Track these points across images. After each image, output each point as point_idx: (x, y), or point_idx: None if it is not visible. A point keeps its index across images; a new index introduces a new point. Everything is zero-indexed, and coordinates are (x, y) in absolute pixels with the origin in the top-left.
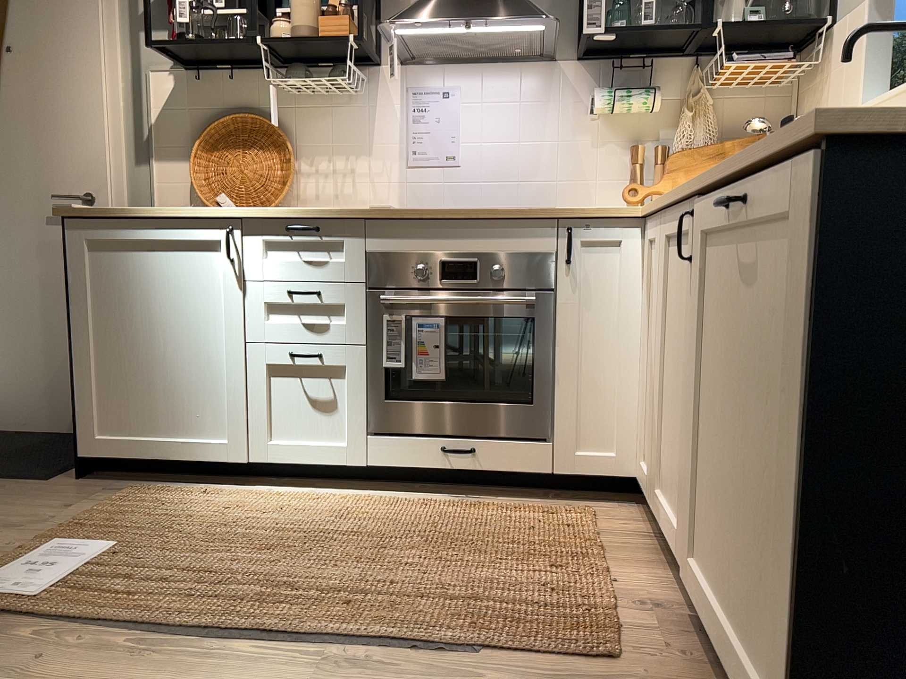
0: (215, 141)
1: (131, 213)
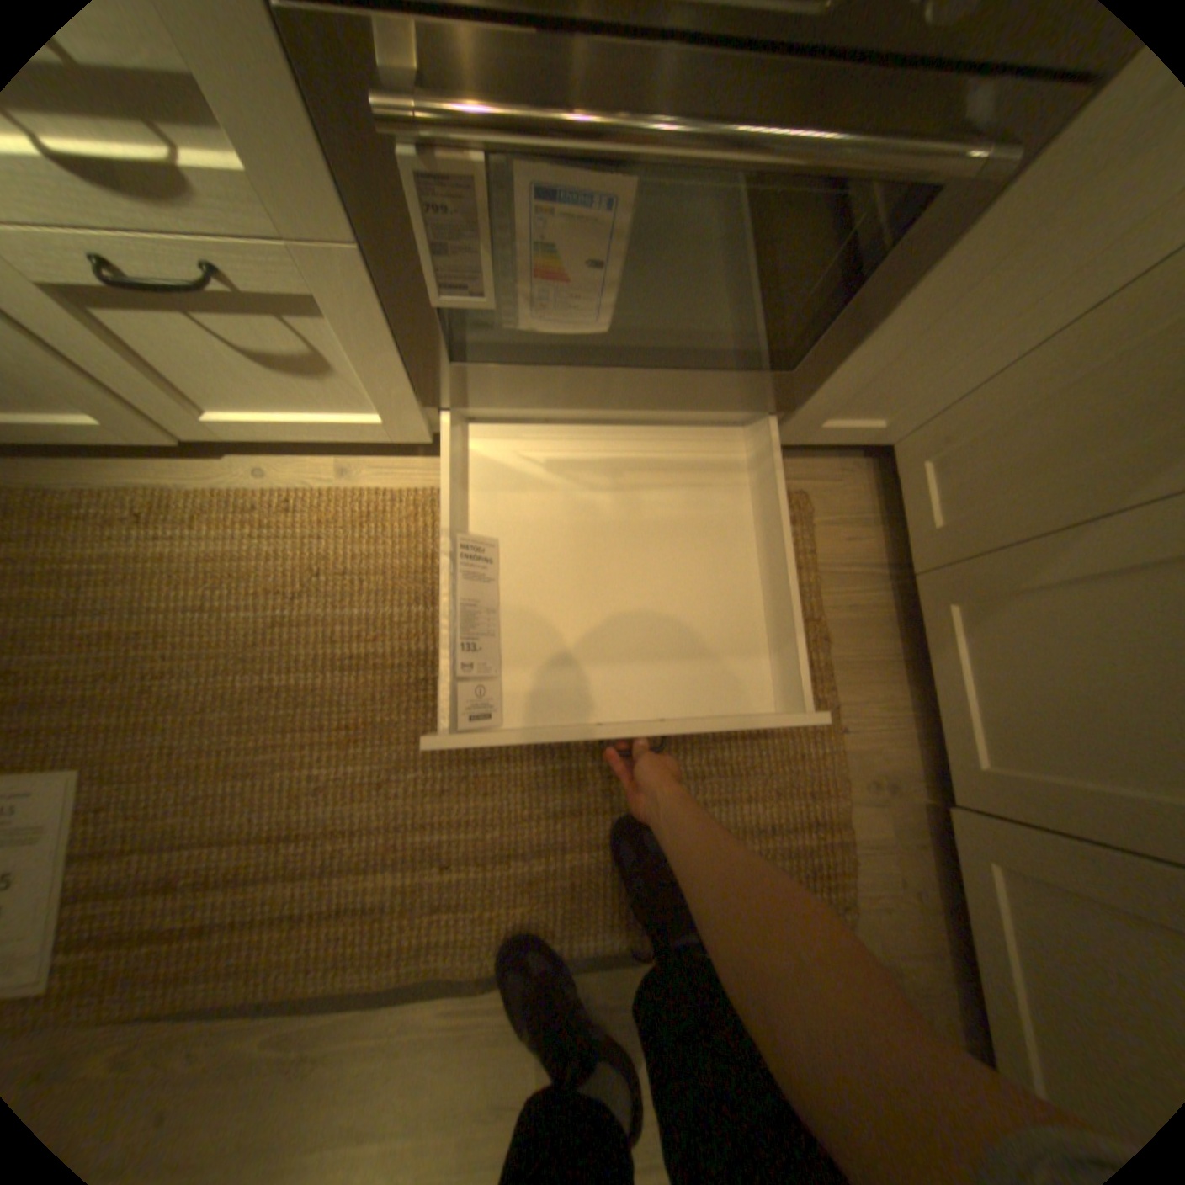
0: None
1: None
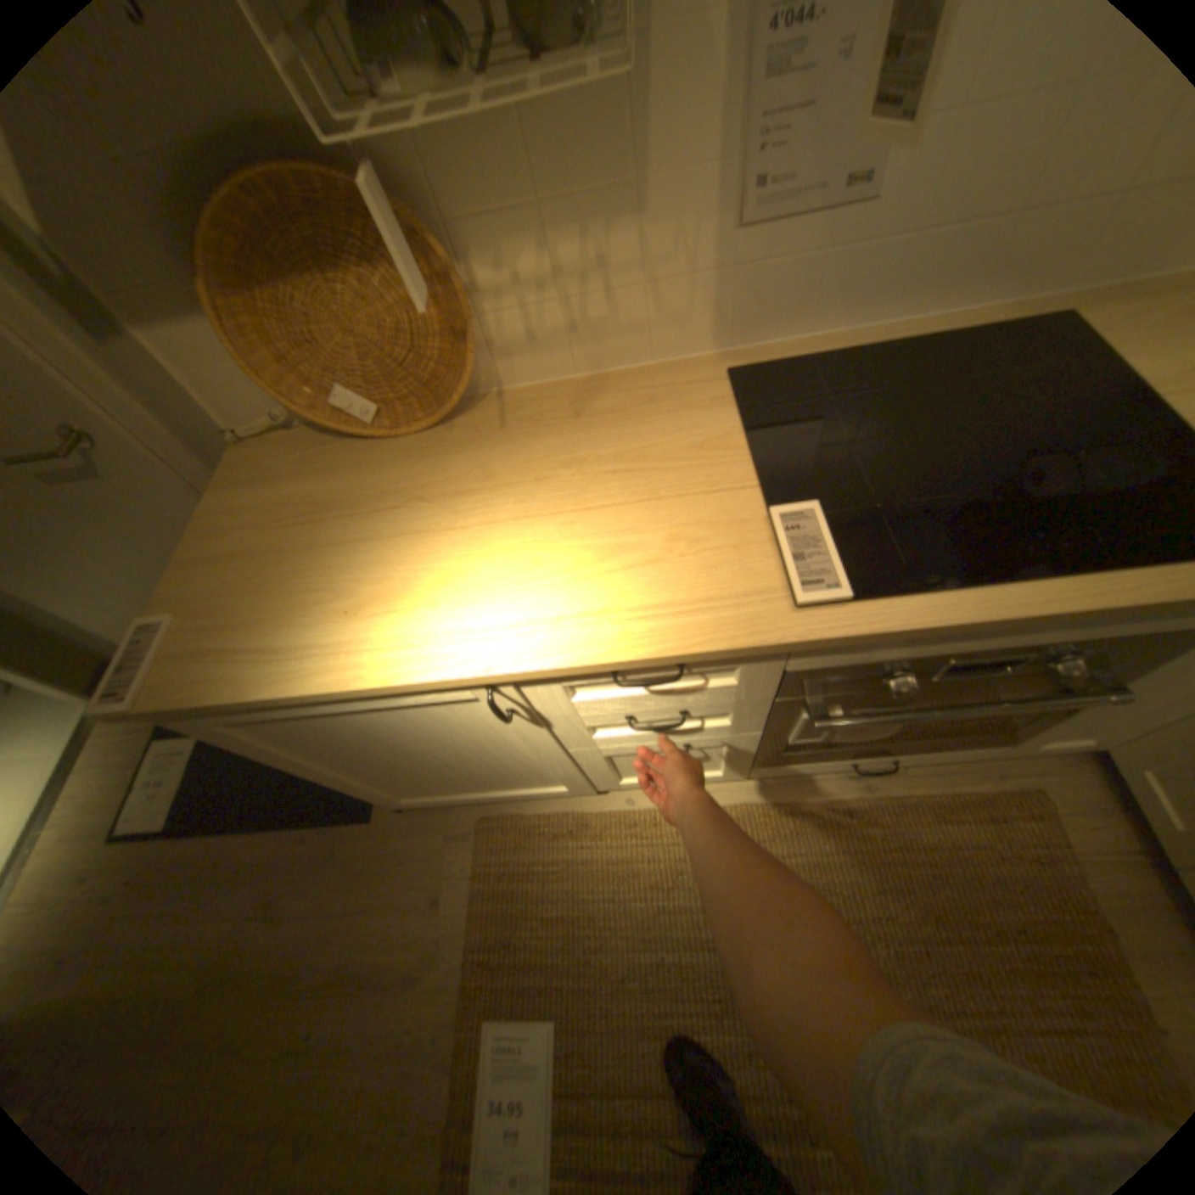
0: (239, 254)
1: (266, 700)
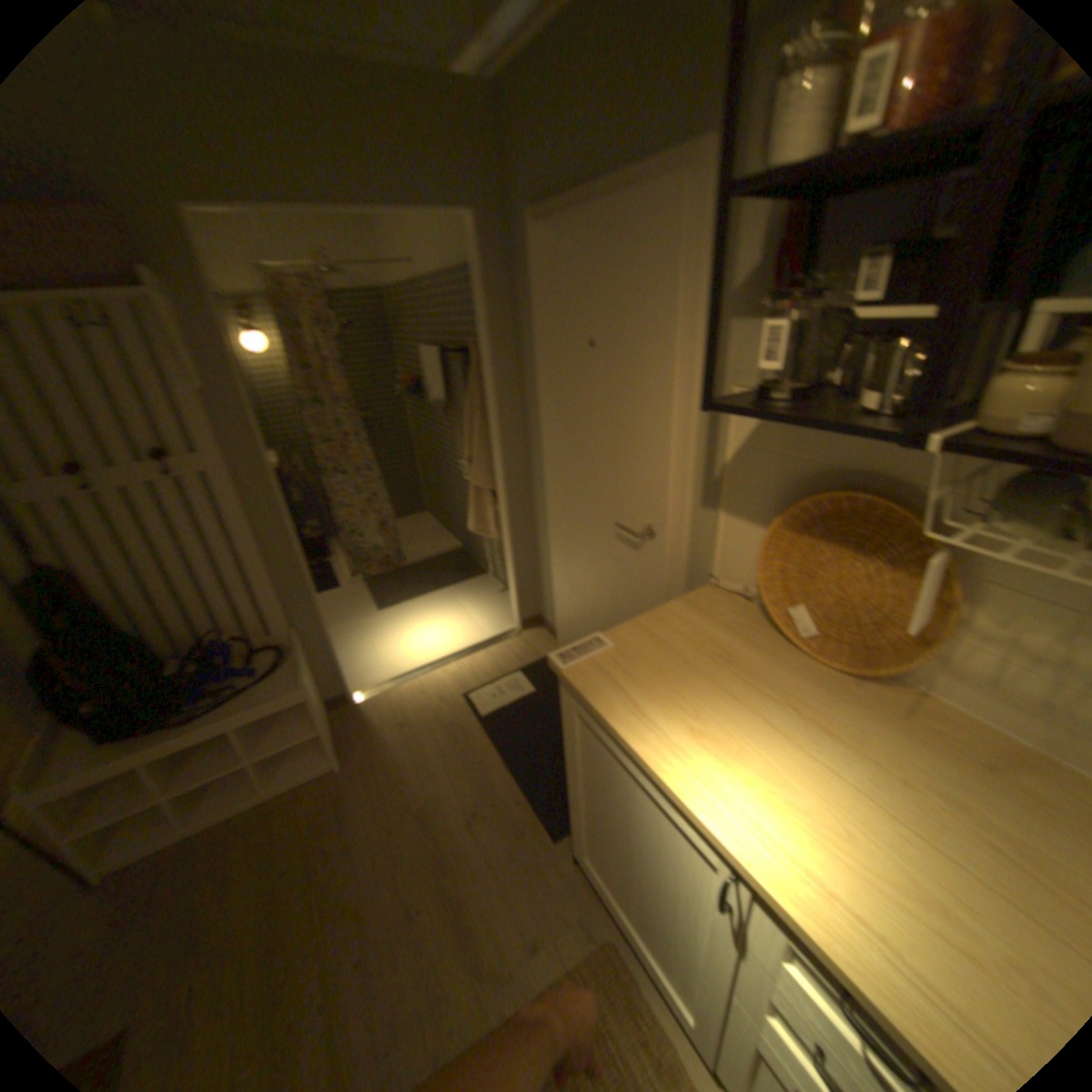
0: (812, 517)
1: (613, 731)
